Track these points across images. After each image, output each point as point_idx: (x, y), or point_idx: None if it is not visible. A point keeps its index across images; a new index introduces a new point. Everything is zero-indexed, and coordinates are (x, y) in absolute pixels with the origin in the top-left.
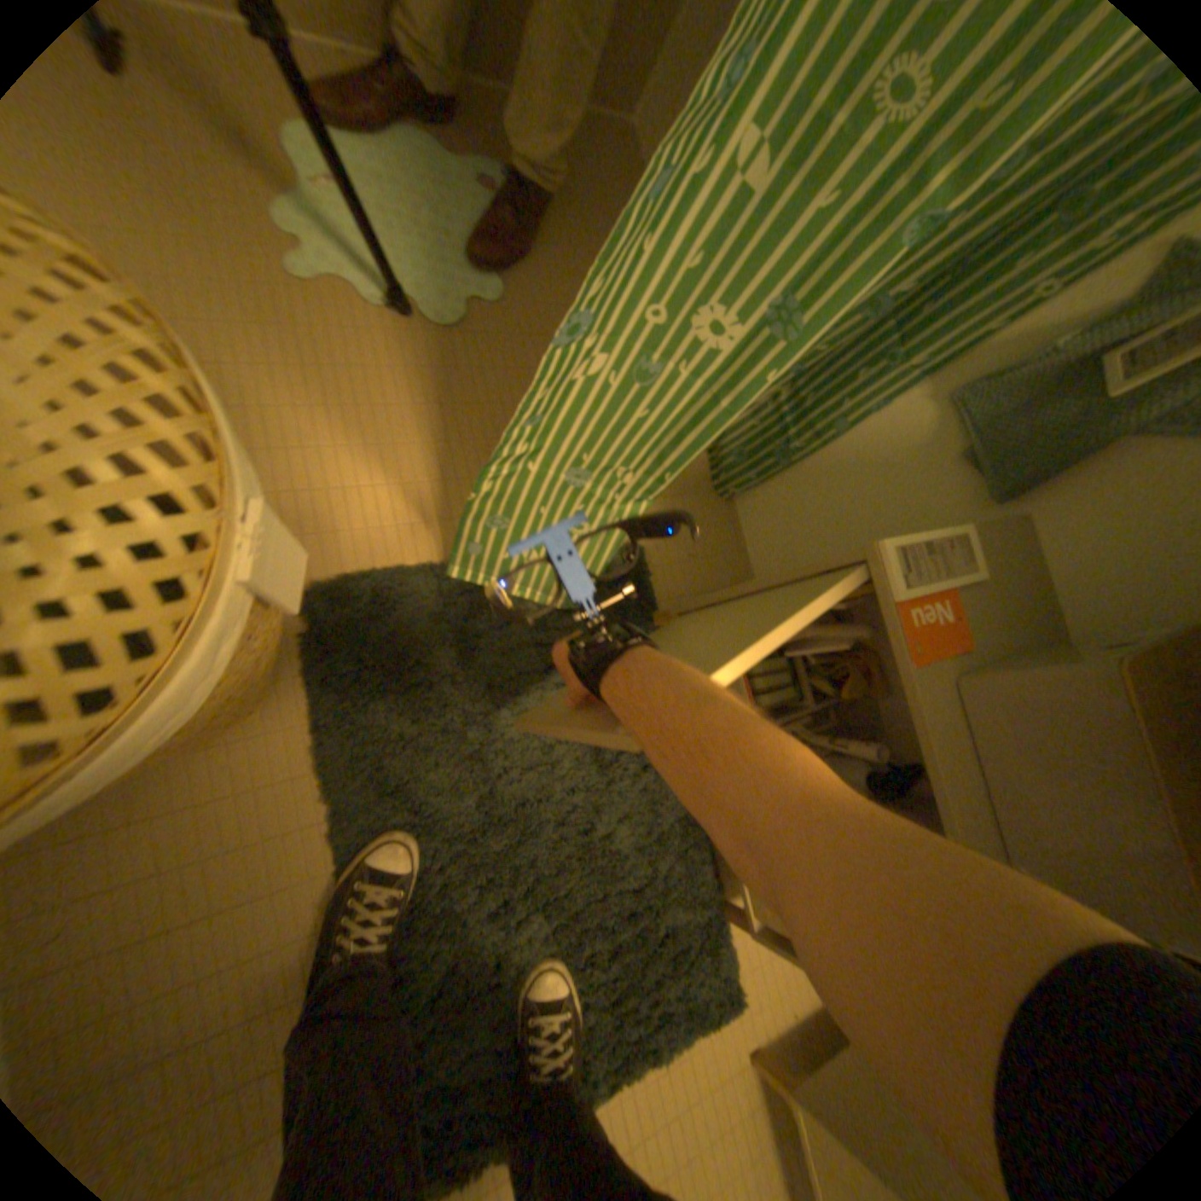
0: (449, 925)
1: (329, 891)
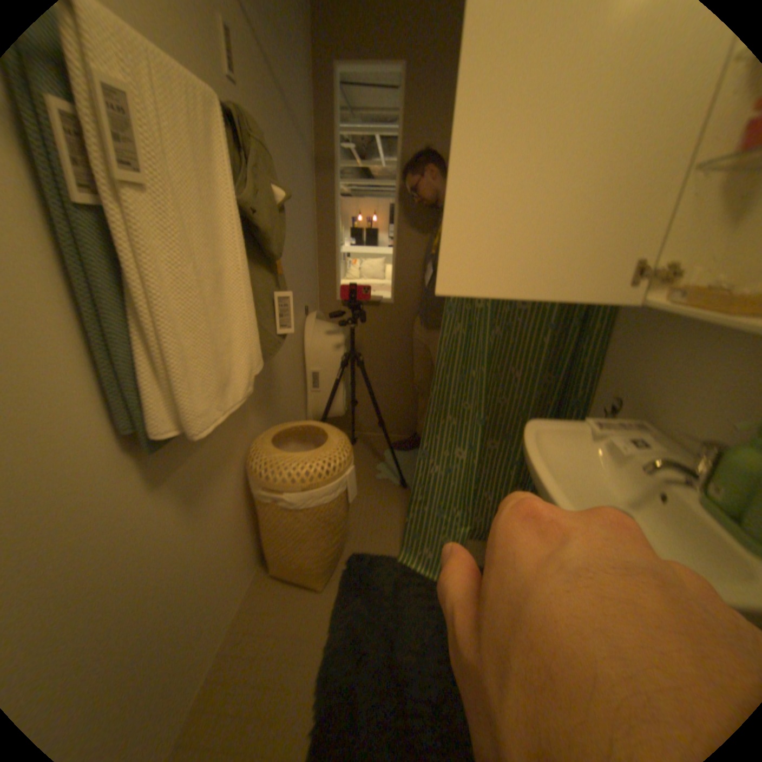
0: (355, 706)
1: (315, 667)
